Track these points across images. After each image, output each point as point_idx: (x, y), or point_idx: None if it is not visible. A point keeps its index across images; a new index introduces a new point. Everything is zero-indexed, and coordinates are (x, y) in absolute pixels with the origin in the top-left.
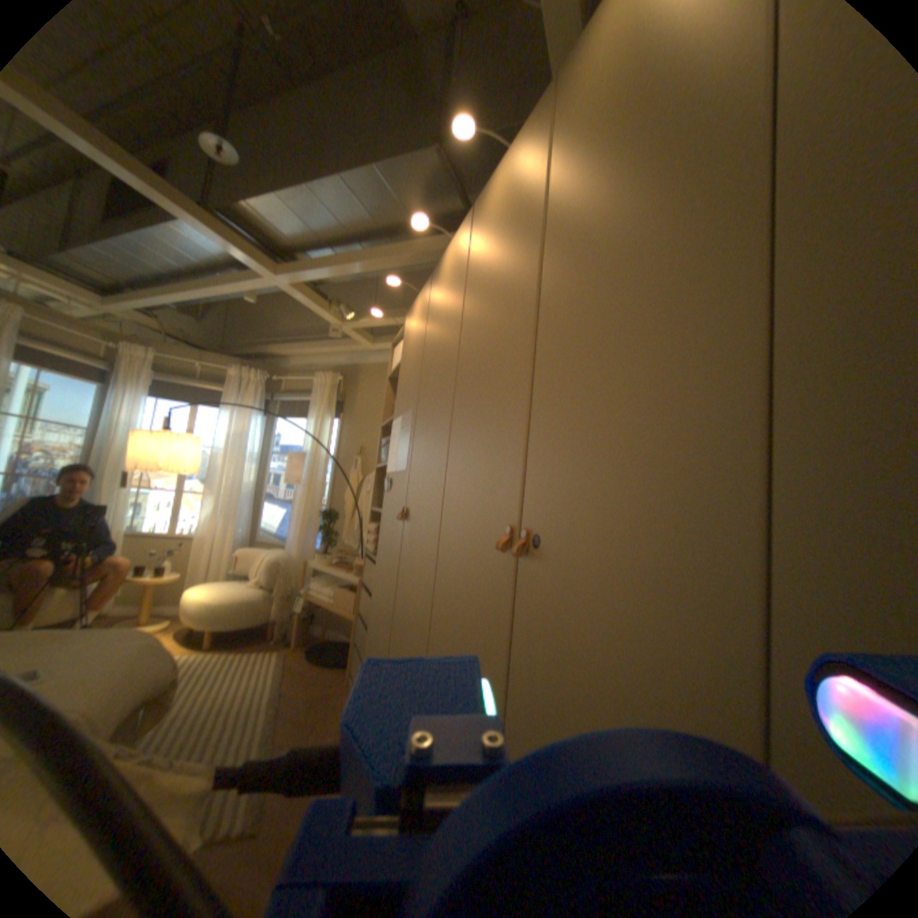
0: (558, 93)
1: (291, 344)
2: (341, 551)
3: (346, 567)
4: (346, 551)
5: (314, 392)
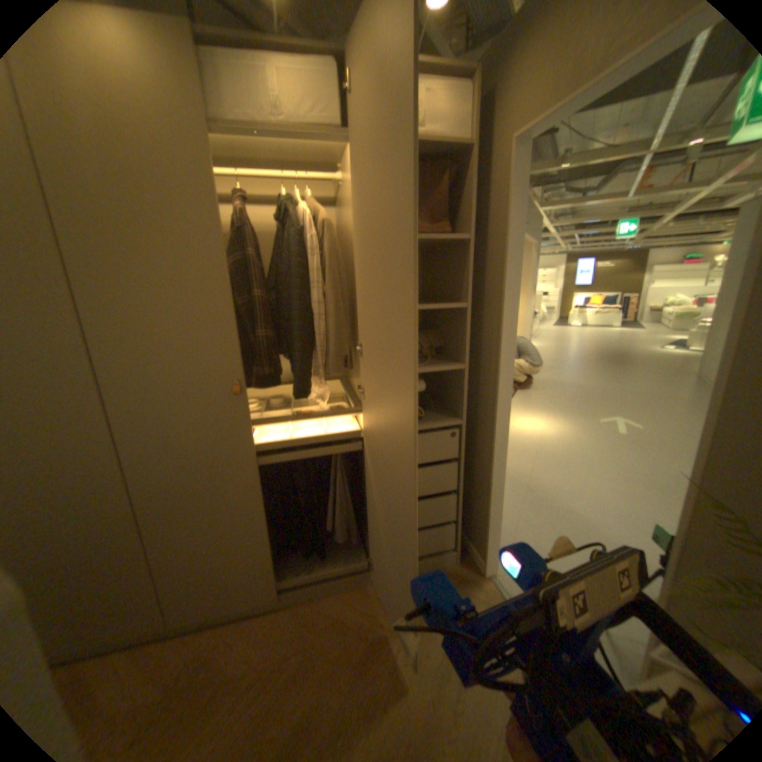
0: None
1: None
2: None
3: None
4: None
5: None
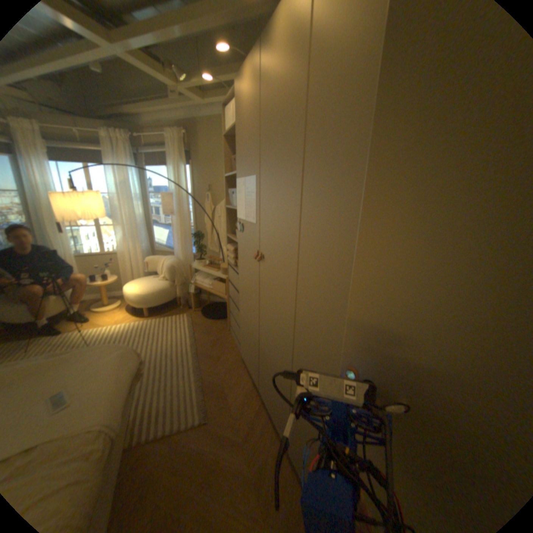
0: None
1: (139, 103)
2: (209, 253)
3: (215, 265)
4: (212, 254)
5: (167, 144)
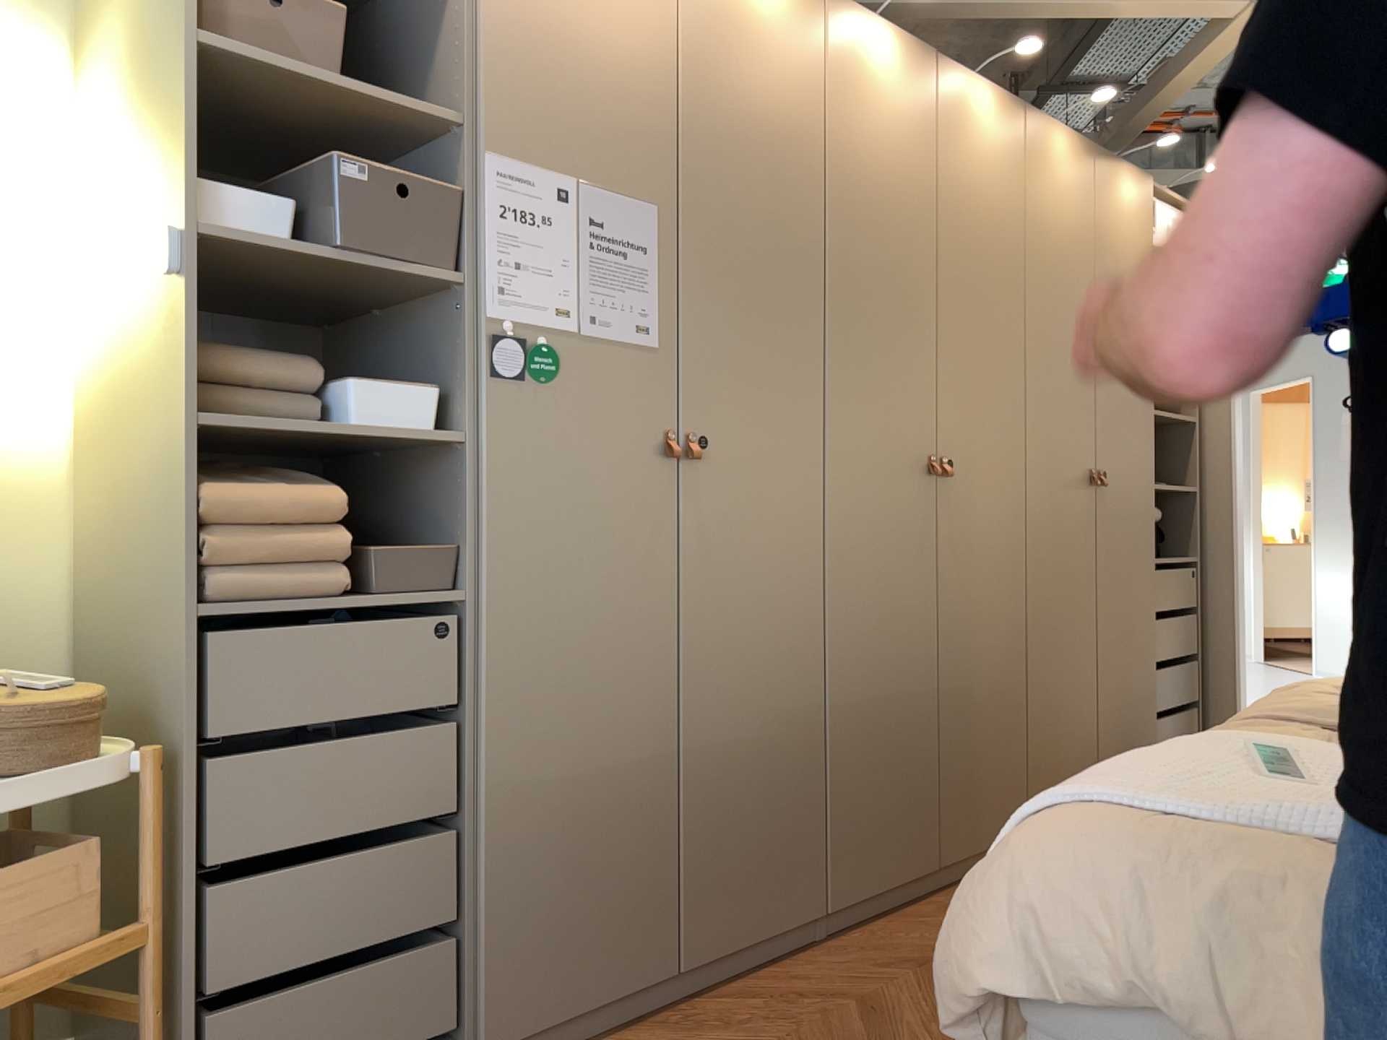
0: (942, 84)
1: None
2: None
3: None
4: None
5: None
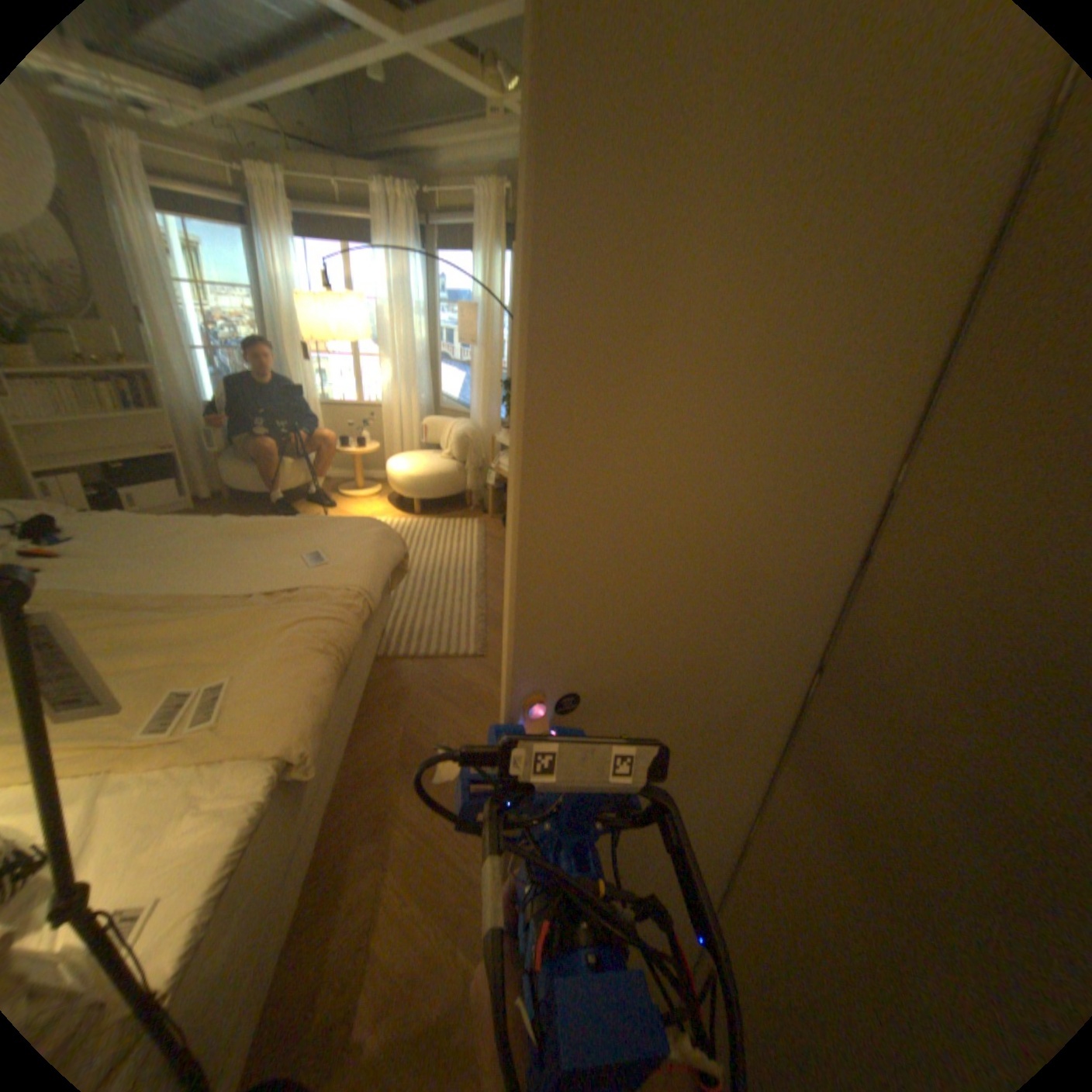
0: None
1: (437, 127)
2: None
3: None
4: None
5: (477, 211)
